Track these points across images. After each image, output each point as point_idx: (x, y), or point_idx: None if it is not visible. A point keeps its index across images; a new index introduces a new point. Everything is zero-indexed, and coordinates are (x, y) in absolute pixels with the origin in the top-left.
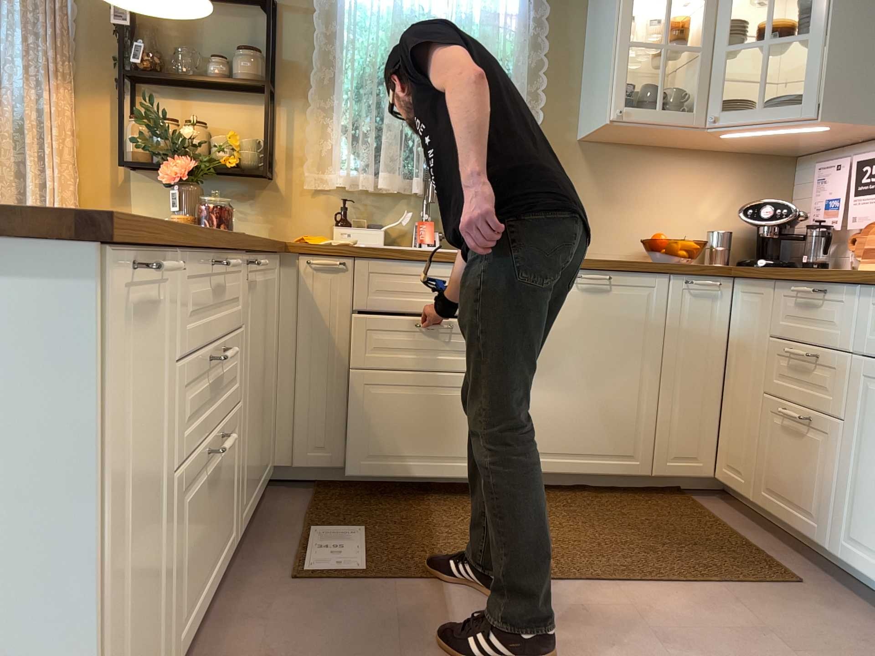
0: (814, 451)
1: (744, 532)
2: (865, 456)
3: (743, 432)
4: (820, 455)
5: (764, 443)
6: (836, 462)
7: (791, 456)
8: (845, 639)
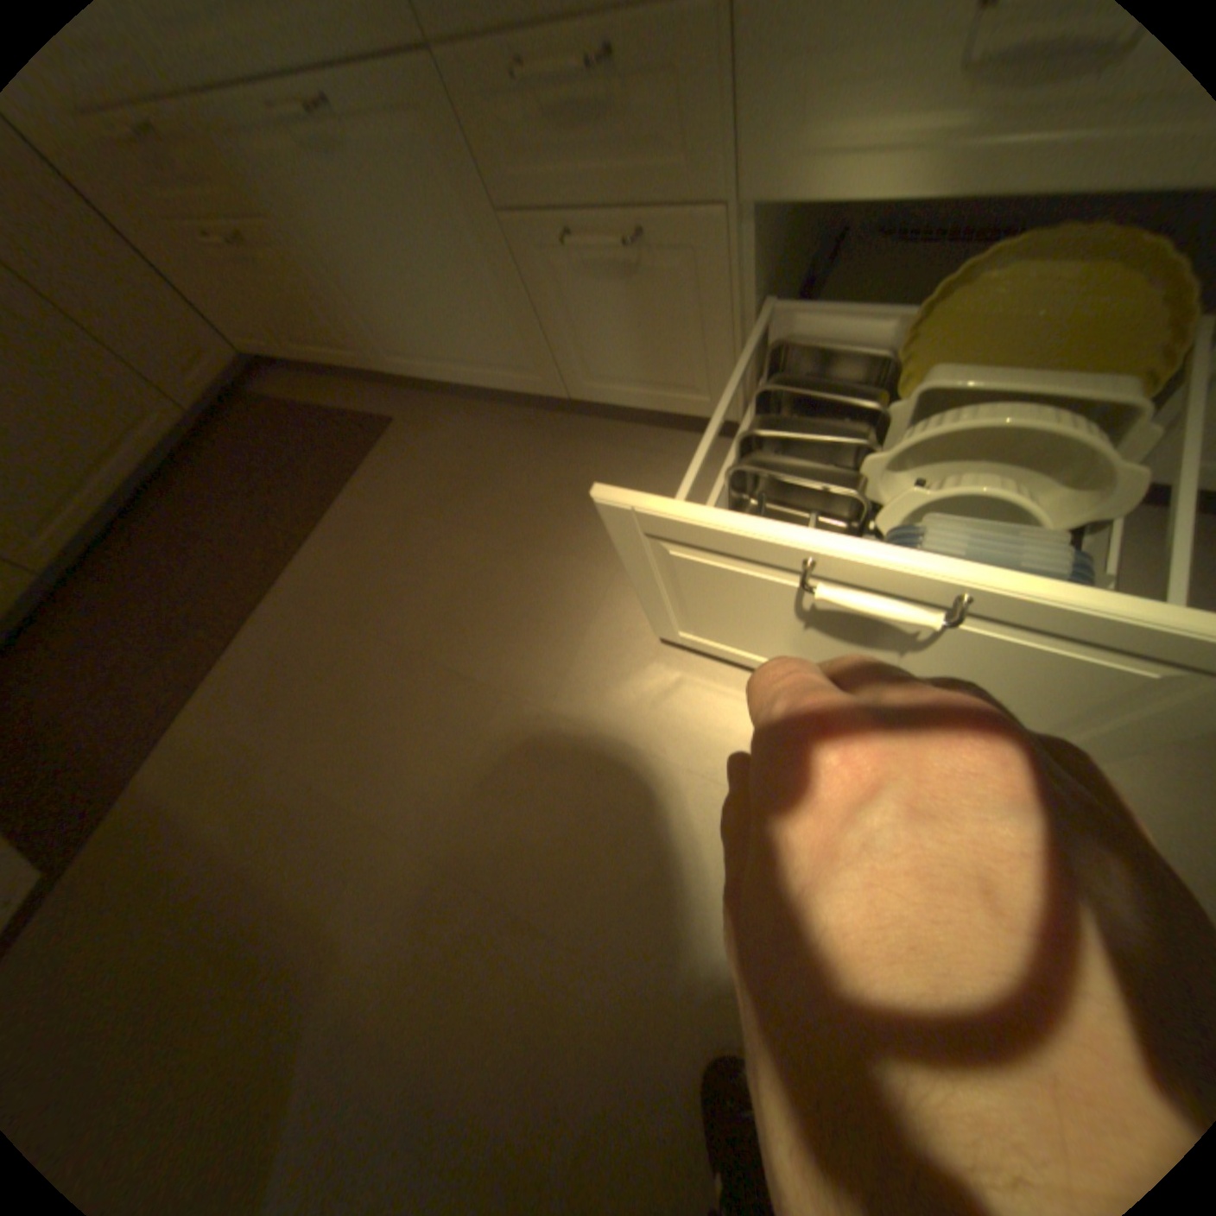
0: (272, 271)
1: (310, 395)
2: (314, 251)
3: (197, 285)
4: (282, 272)
5: (227, 287)
6: (300, 272)
7: (262, 290)
8: (448, 453)
